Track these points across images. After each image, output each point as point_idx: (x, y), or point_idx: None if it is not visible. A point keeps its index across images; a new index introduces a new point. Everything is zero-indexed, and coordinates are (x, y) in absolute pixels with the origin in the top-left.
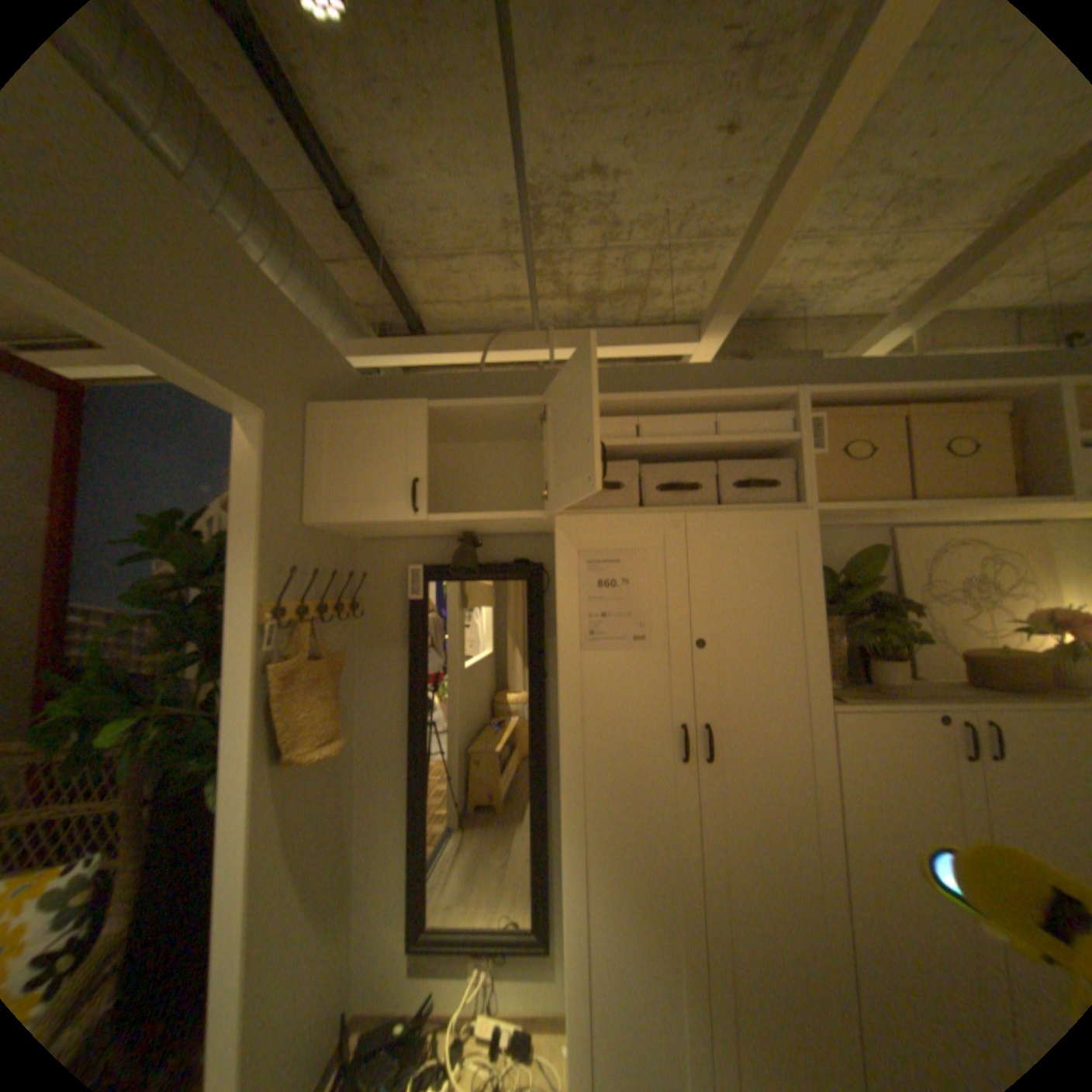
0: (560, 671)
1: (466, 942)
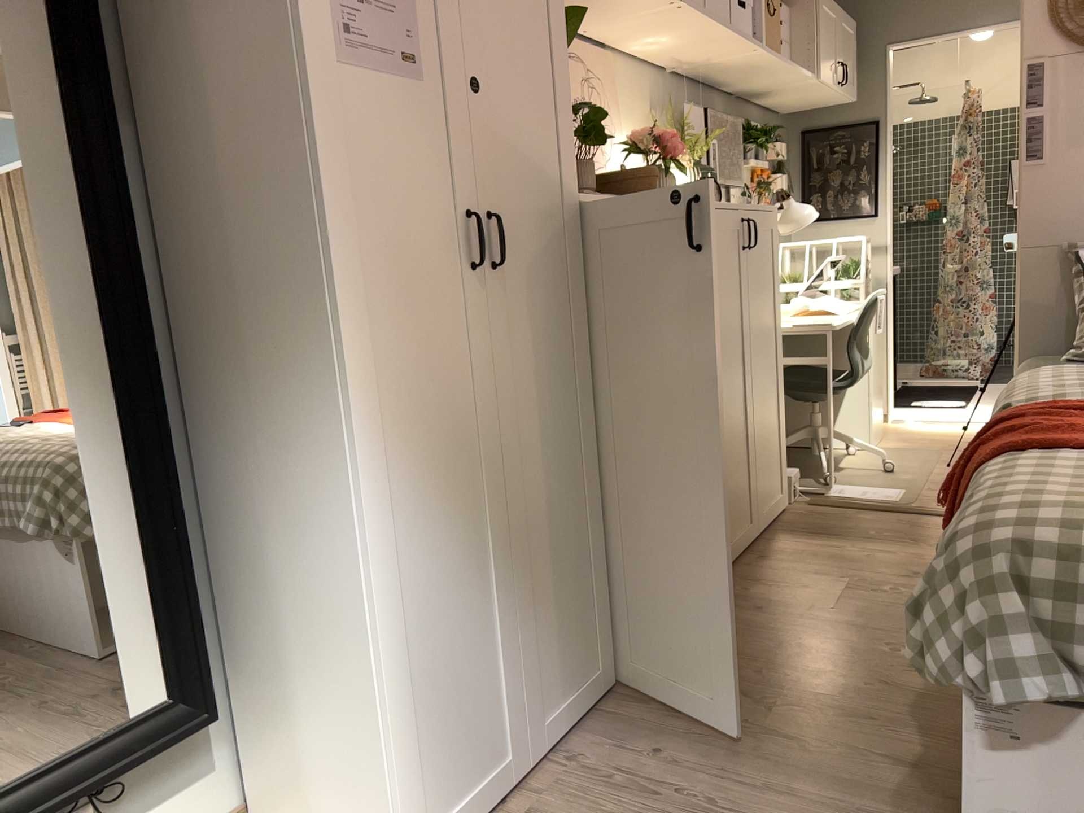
0: (316, 92)
1: (42, 786)
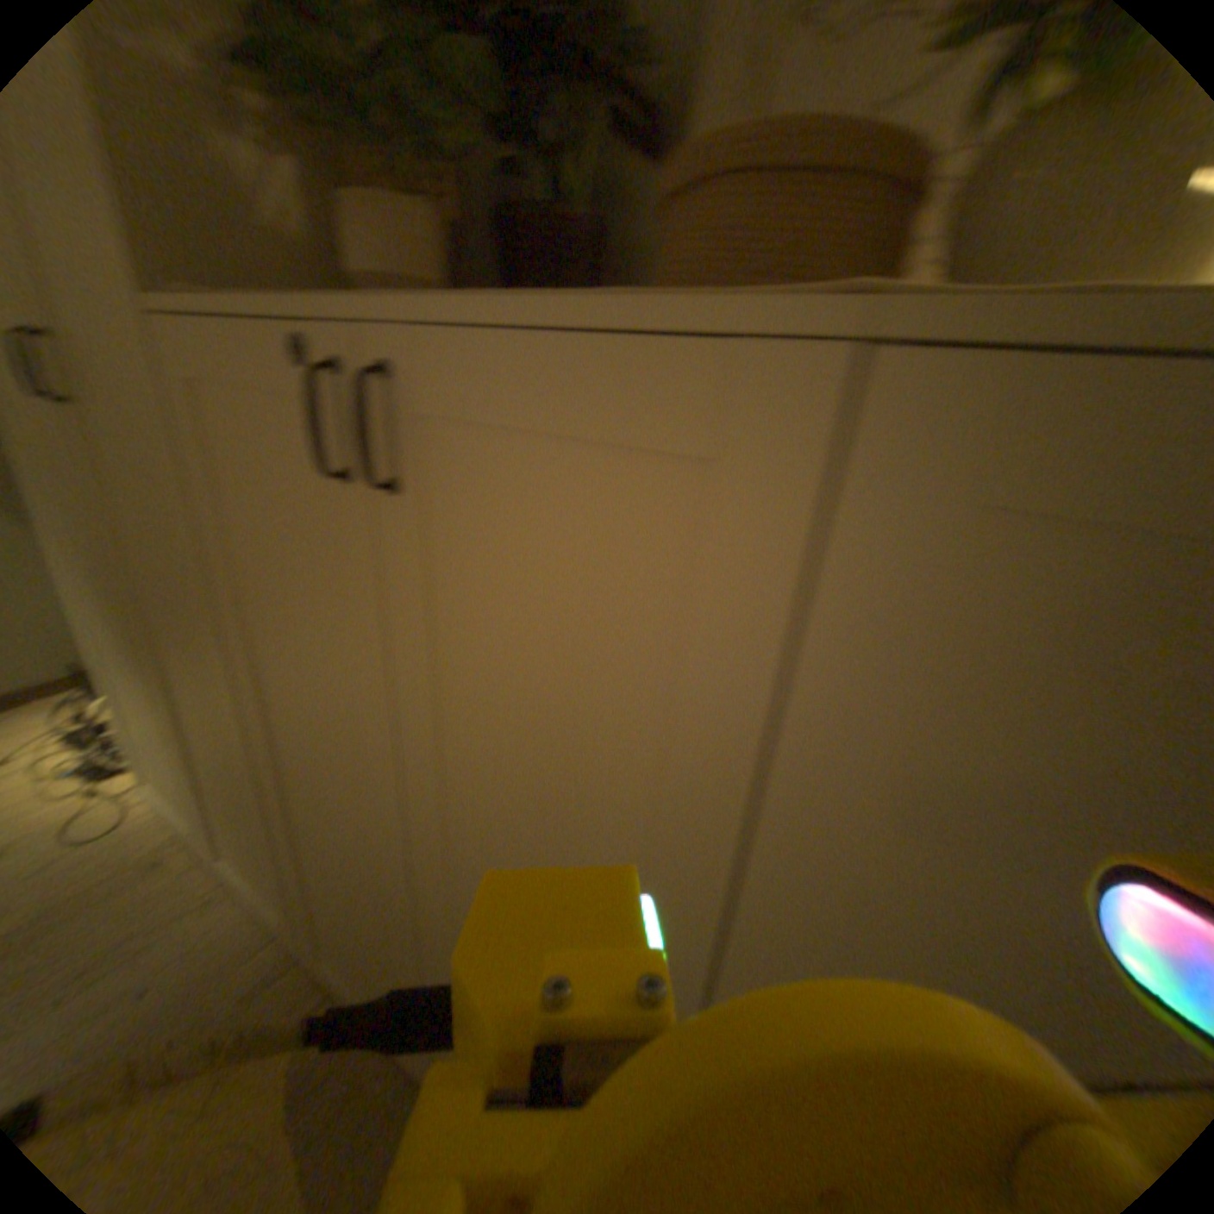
0: None
1: None
